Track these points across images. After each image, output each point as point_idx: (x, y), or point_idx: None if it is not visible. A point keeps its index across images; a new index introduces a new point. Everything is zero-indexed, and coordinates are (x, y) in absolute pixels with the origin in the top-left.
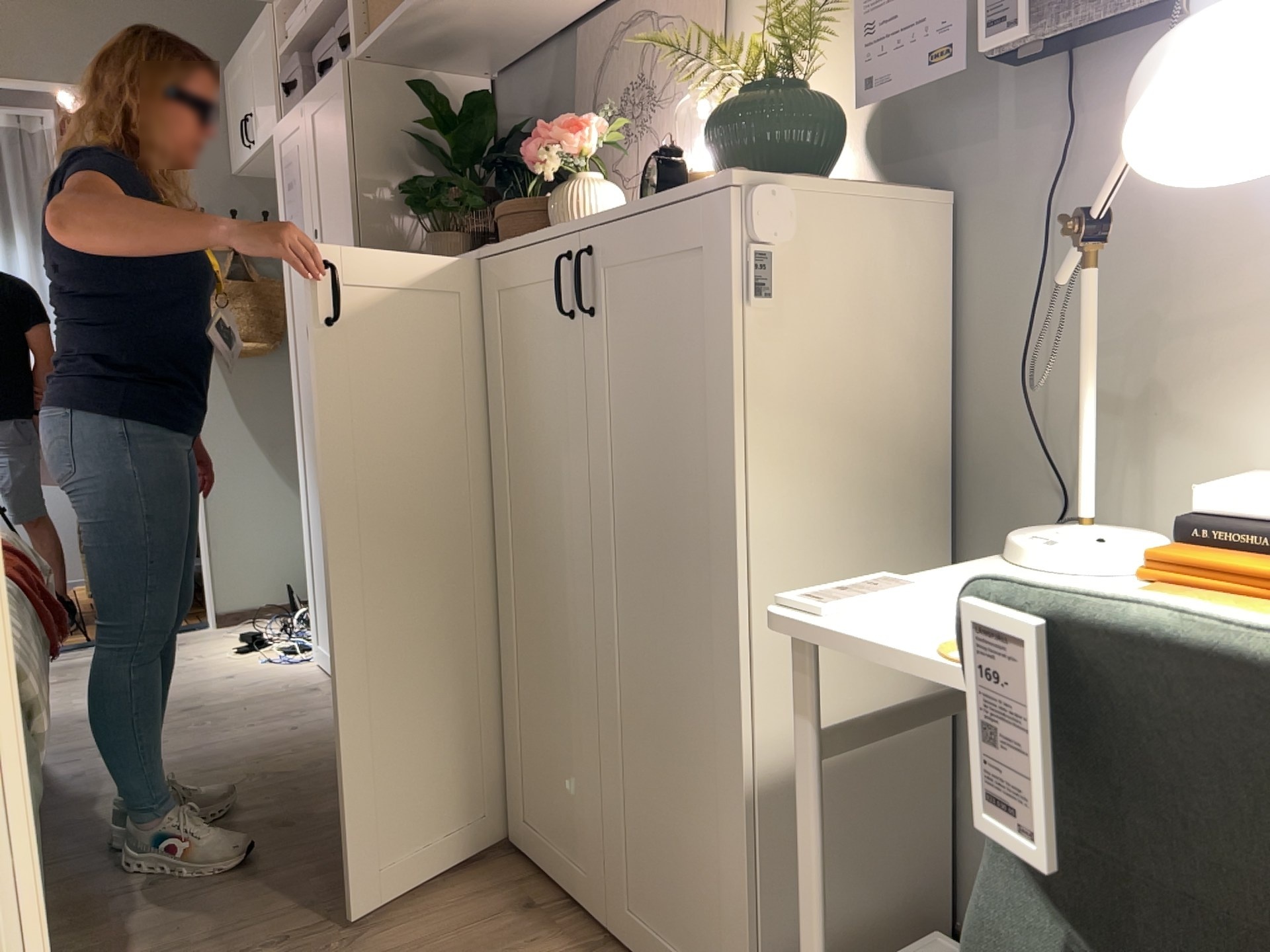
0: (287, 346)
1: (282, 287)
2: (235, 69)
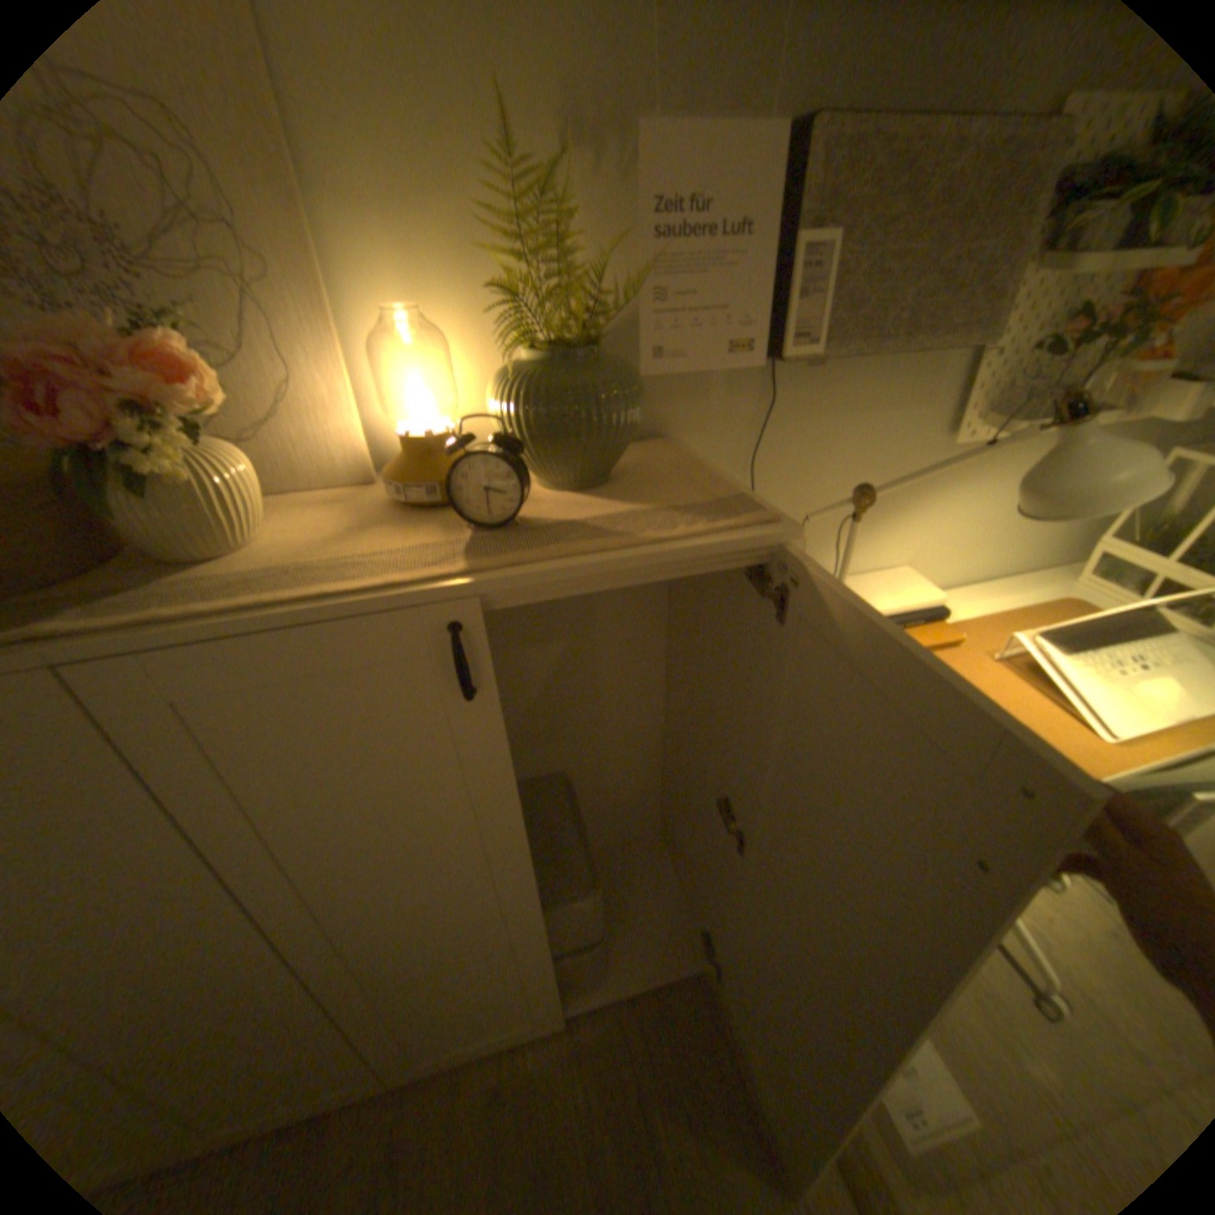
0: None
1: None
2: None
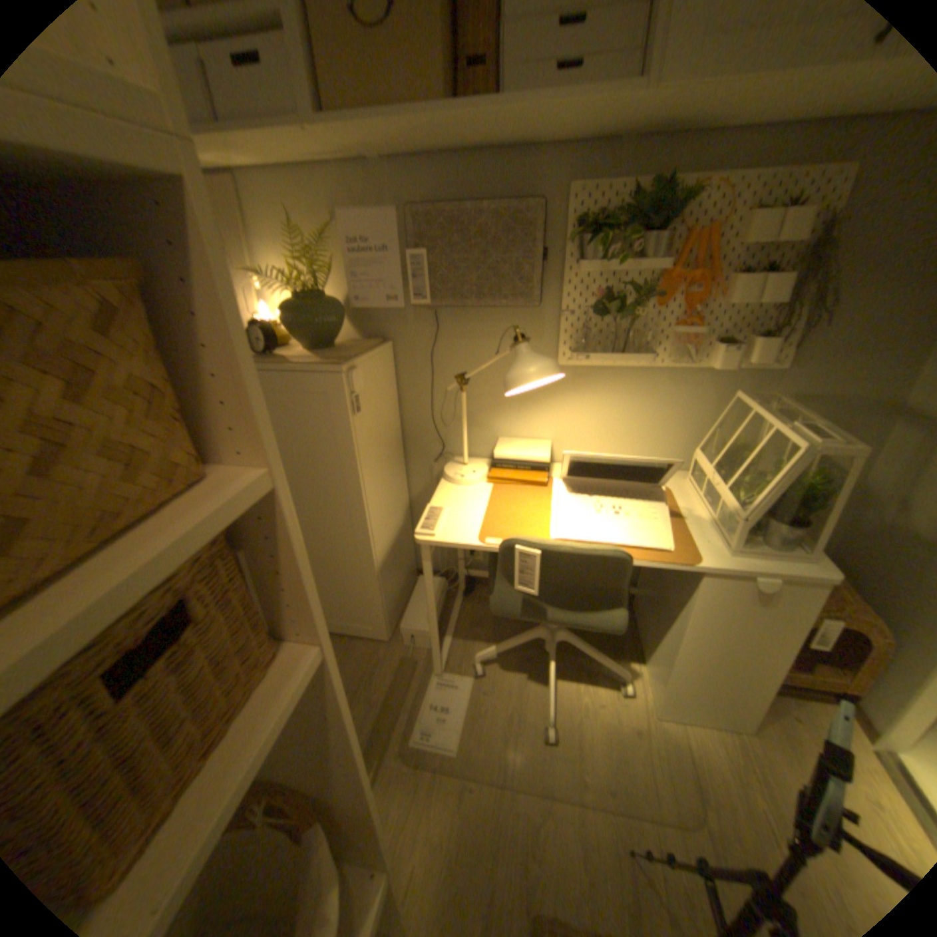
0: None
1: None
2: None
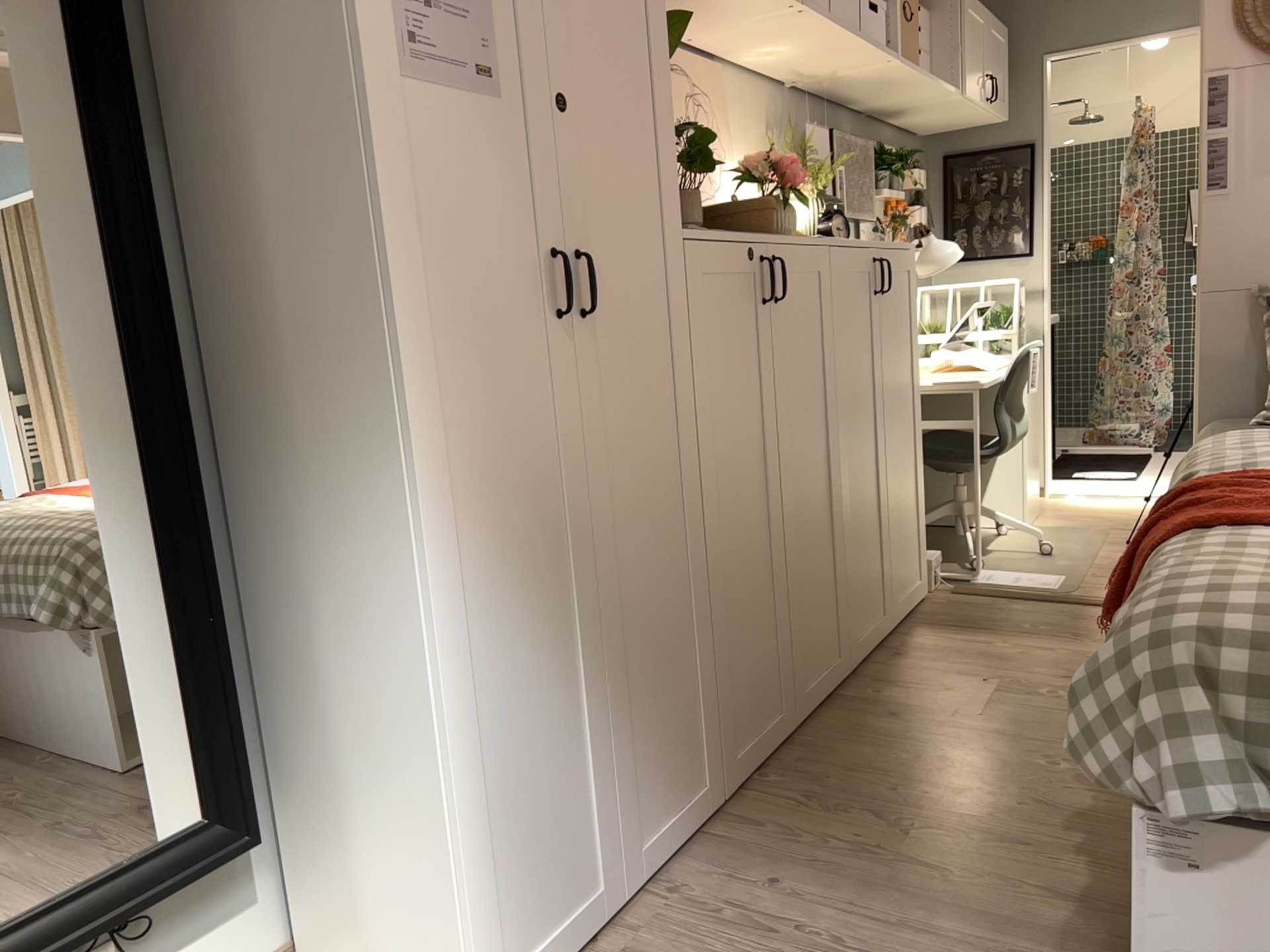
0: (387, 310)
1: (368, 149)
2: None
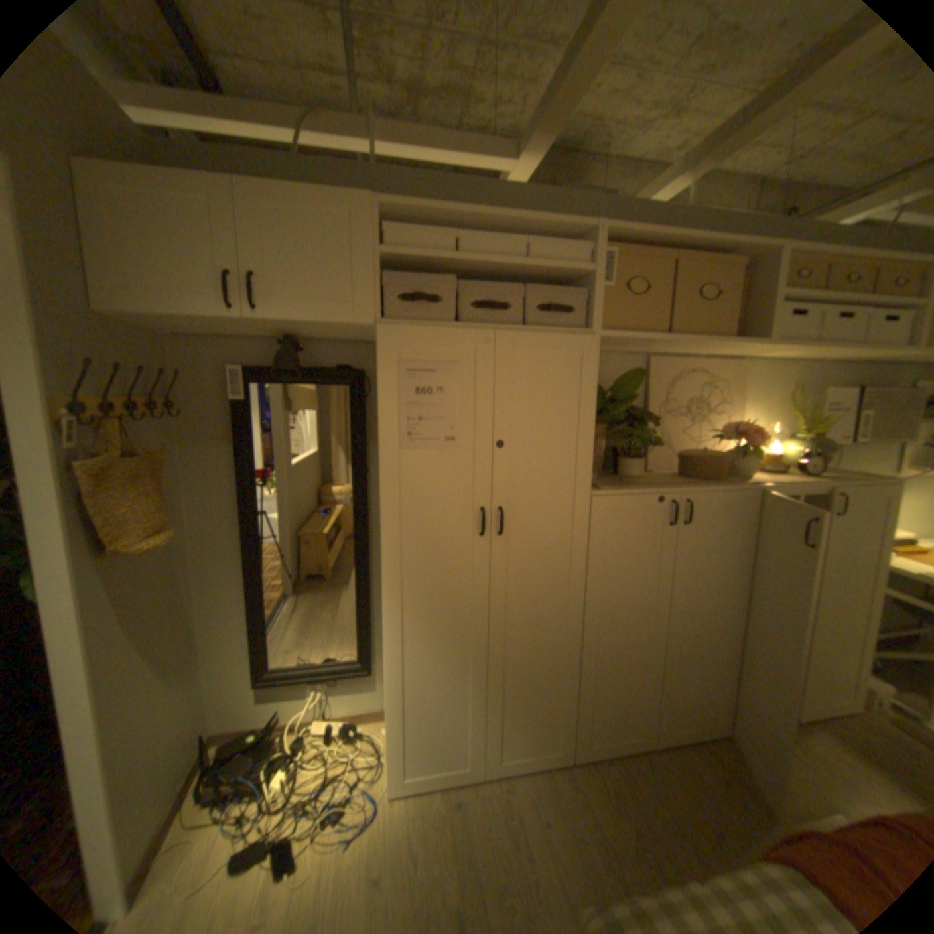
0: (382, 535)
1: (381, 480)
2: (174, 191)
